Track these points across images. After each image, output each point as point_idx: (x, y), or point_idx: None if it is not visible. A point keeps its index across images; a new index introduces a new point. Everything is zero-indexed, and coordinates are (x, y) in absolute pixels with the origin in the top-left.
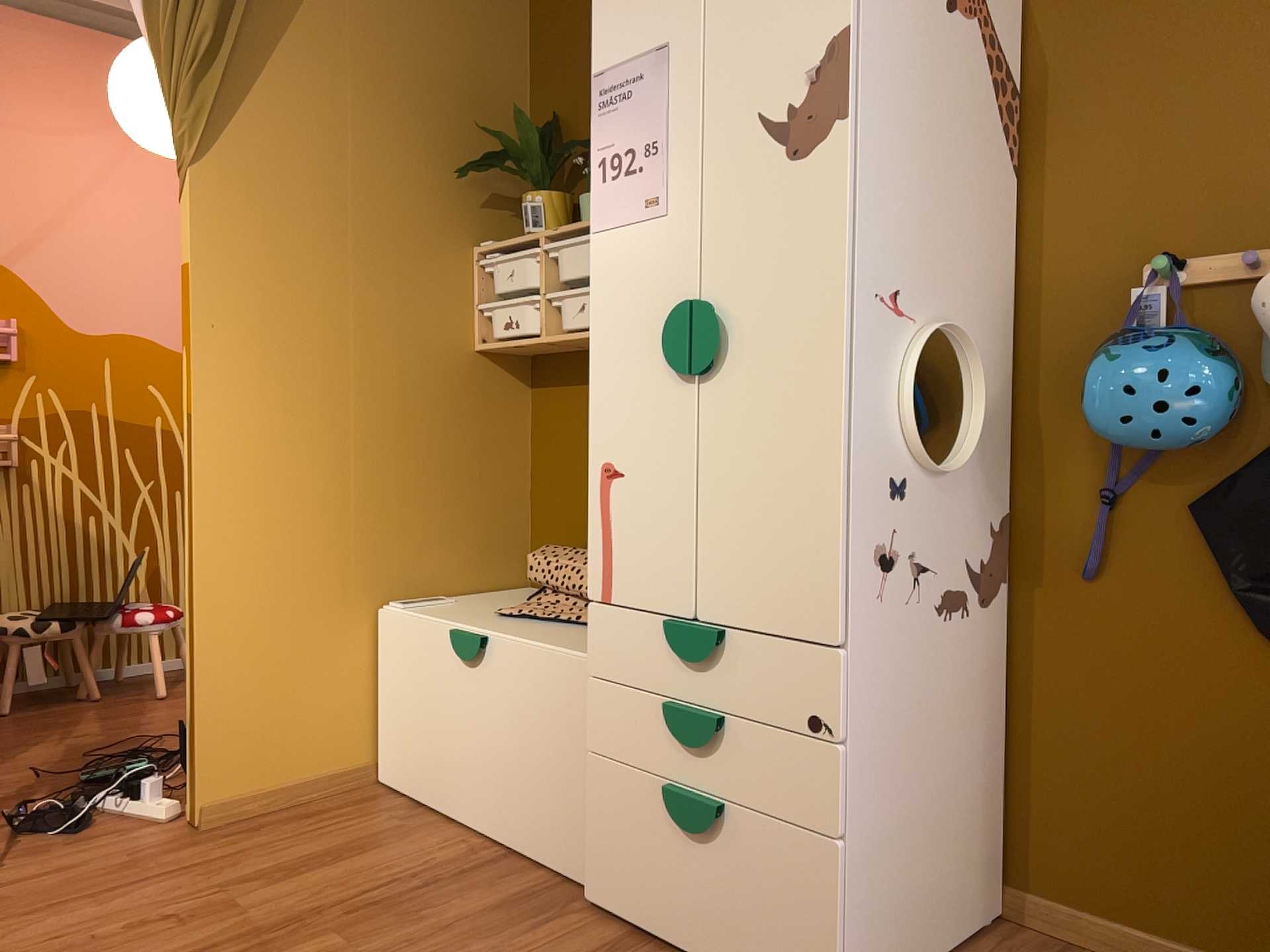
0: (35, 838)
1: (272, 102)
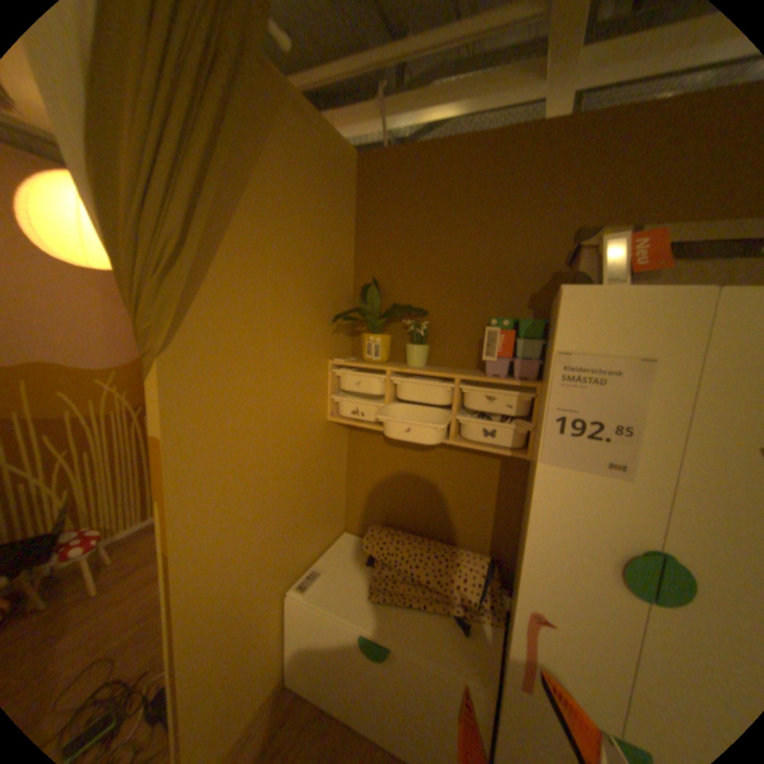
0: None
1: (218, 286)
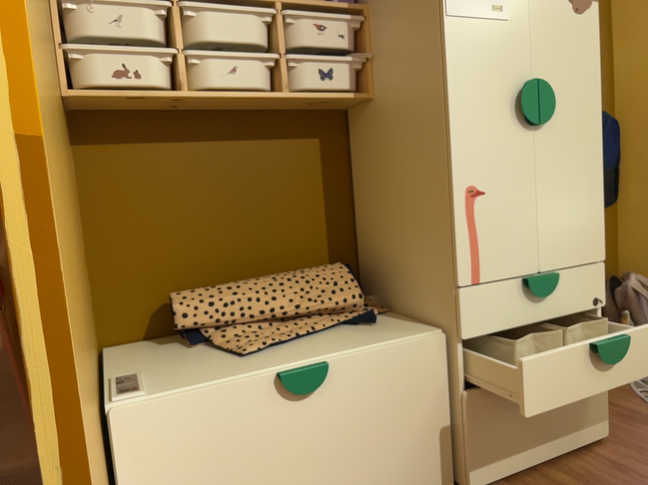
0: None
1: None
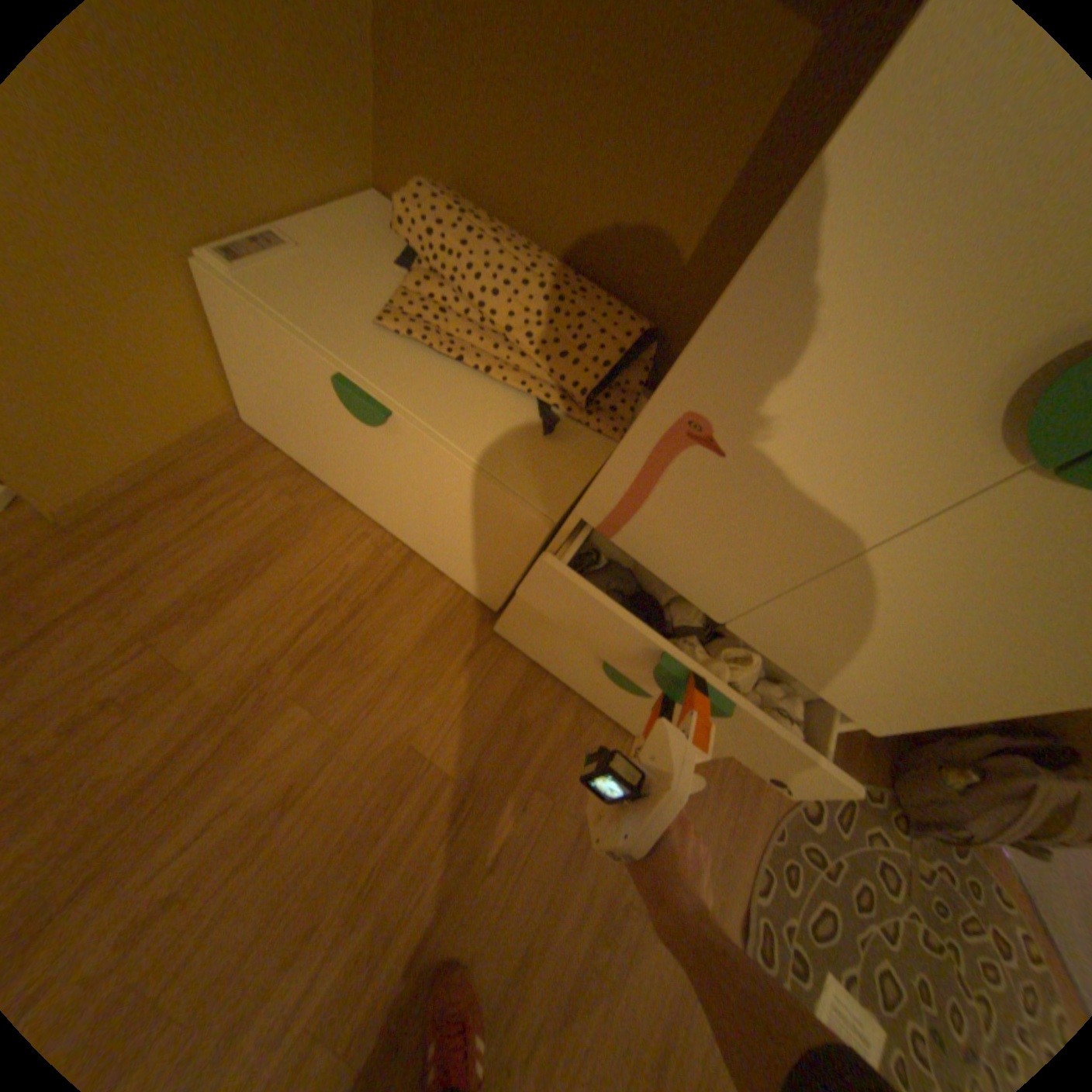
0: None
1: None
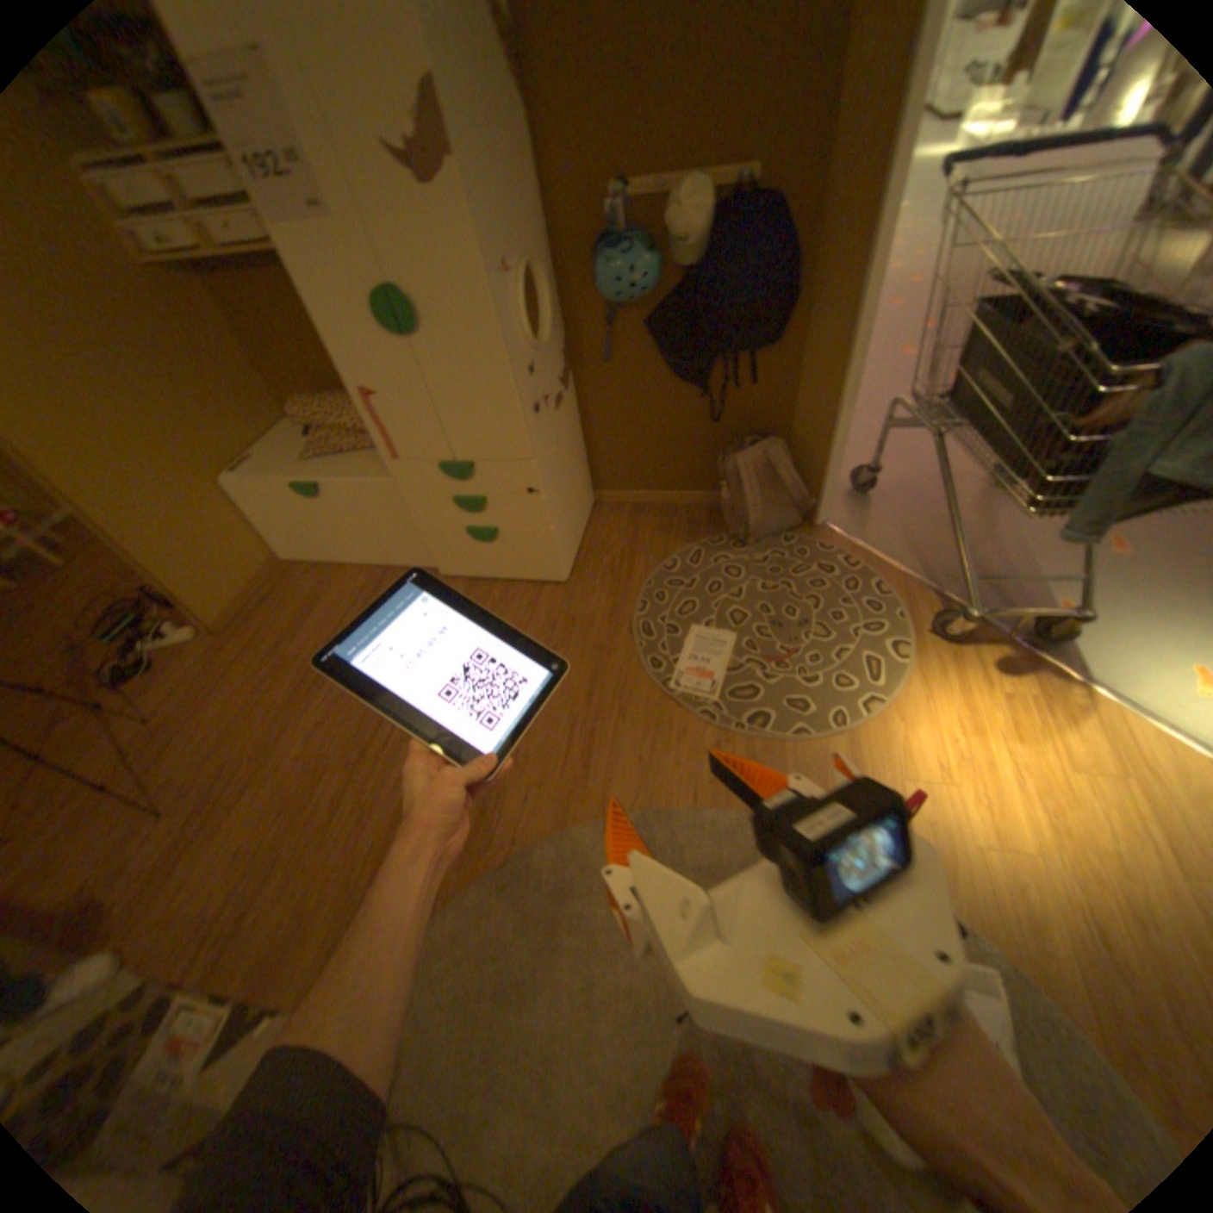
0: (130, 688)
1: None
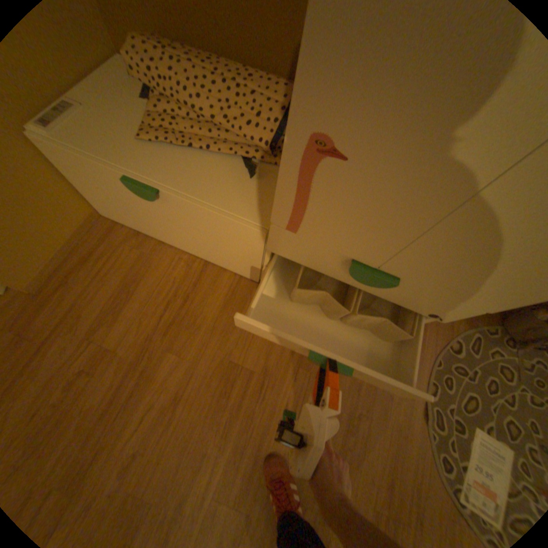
0: None
1: None
